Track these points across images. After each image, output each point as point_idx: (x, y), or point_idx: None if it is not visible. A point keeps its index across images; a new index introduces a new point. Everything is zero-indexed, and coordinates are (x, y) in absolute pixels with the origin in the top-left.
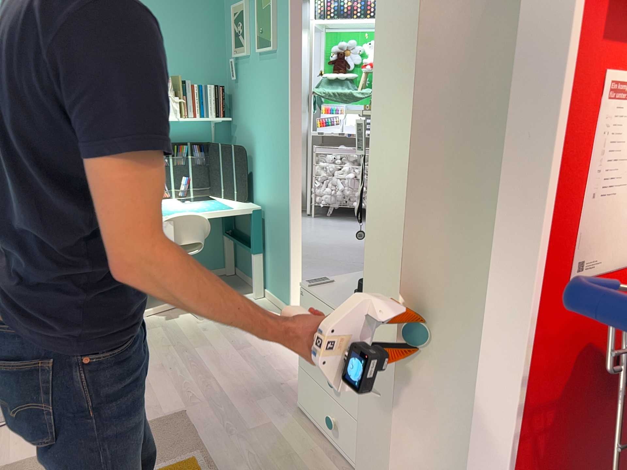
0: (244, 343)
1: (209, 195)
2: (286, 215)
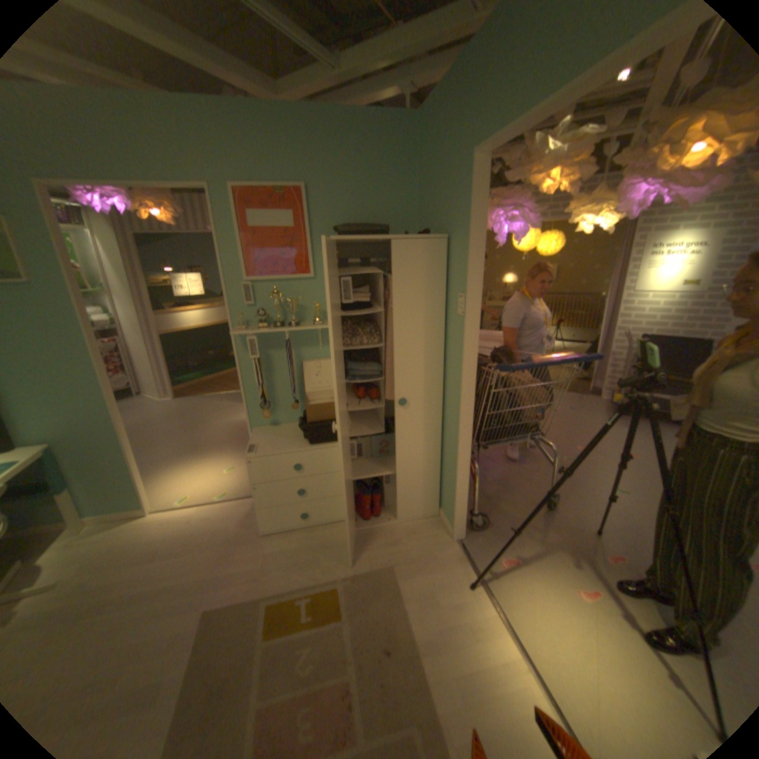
0: (147, 554)
1: None
2: (107, 435)
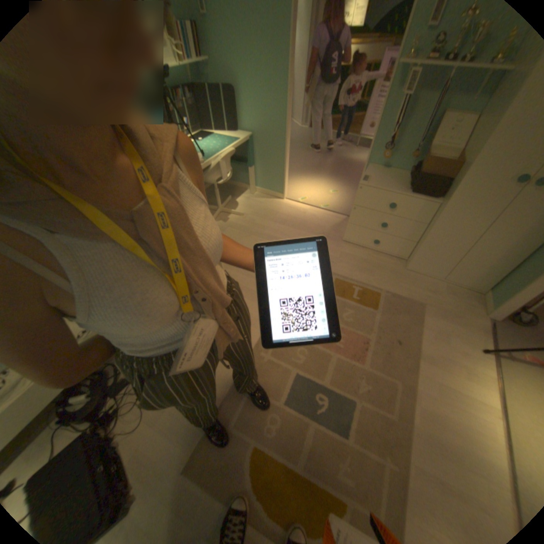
0: (281, 220)
1: (200, 130)
2: (280, 137)
